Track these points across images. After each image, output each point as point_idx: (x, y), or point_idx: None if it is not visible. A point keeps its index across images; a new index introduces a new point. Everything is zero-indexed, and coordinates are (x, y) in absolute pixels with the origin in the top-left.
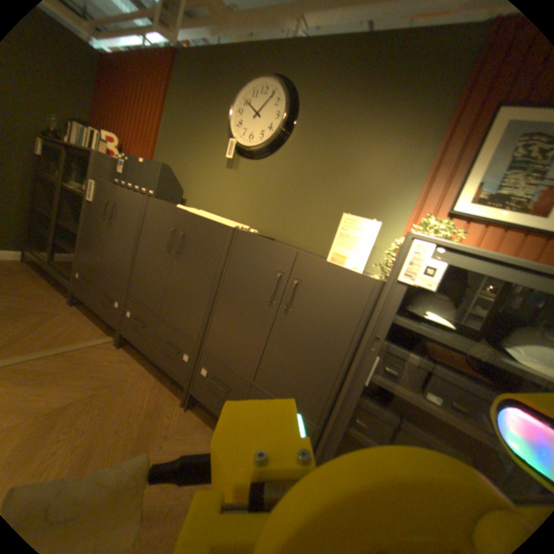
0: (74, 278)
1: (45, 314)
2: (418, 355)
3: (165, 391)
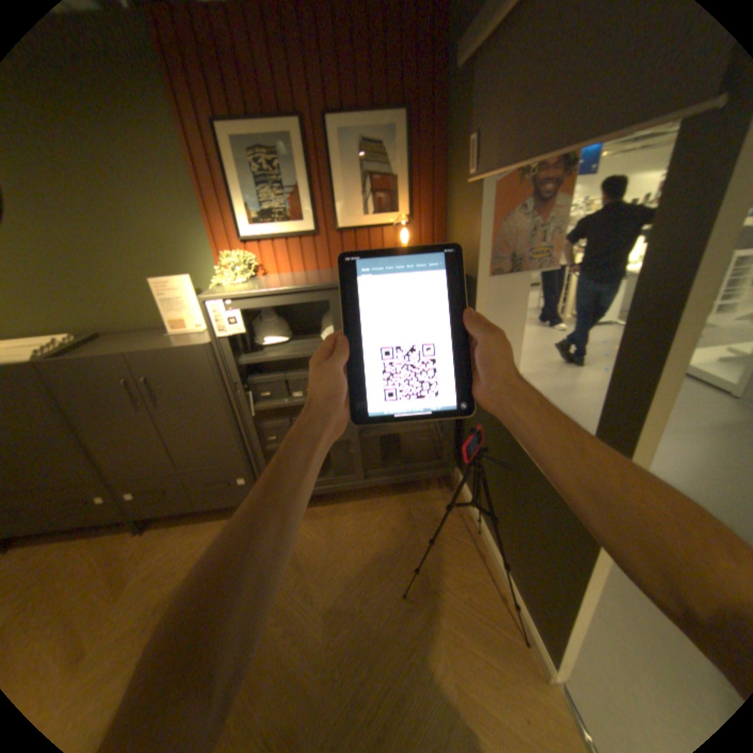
0: None
1: None
2: (273, 374)
3: (104, 541)
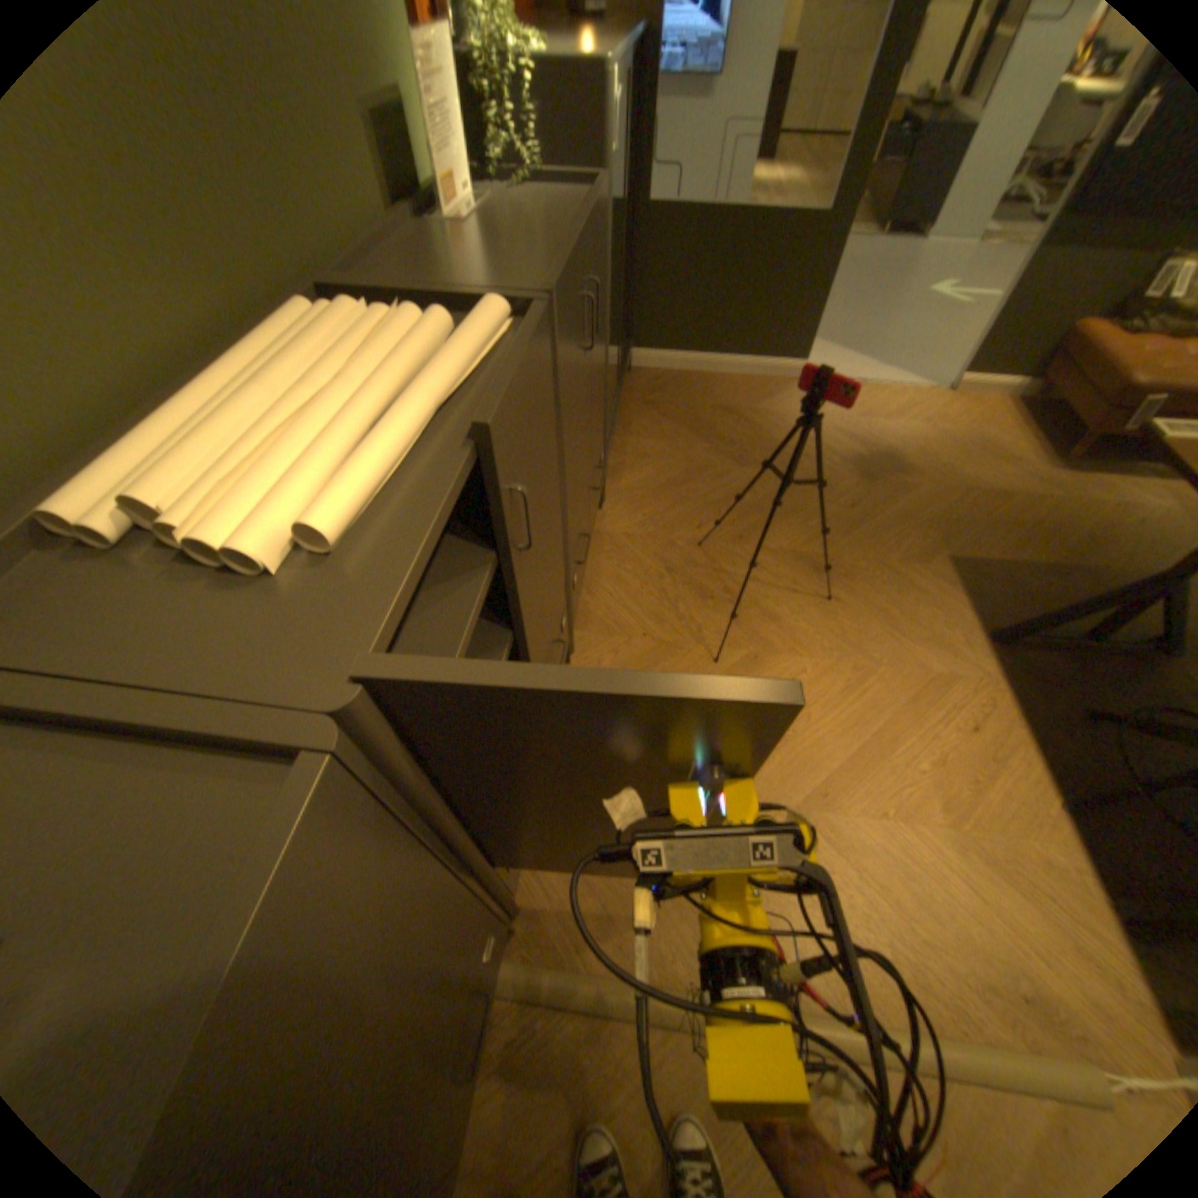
0: None
1: None
2: None
3: None
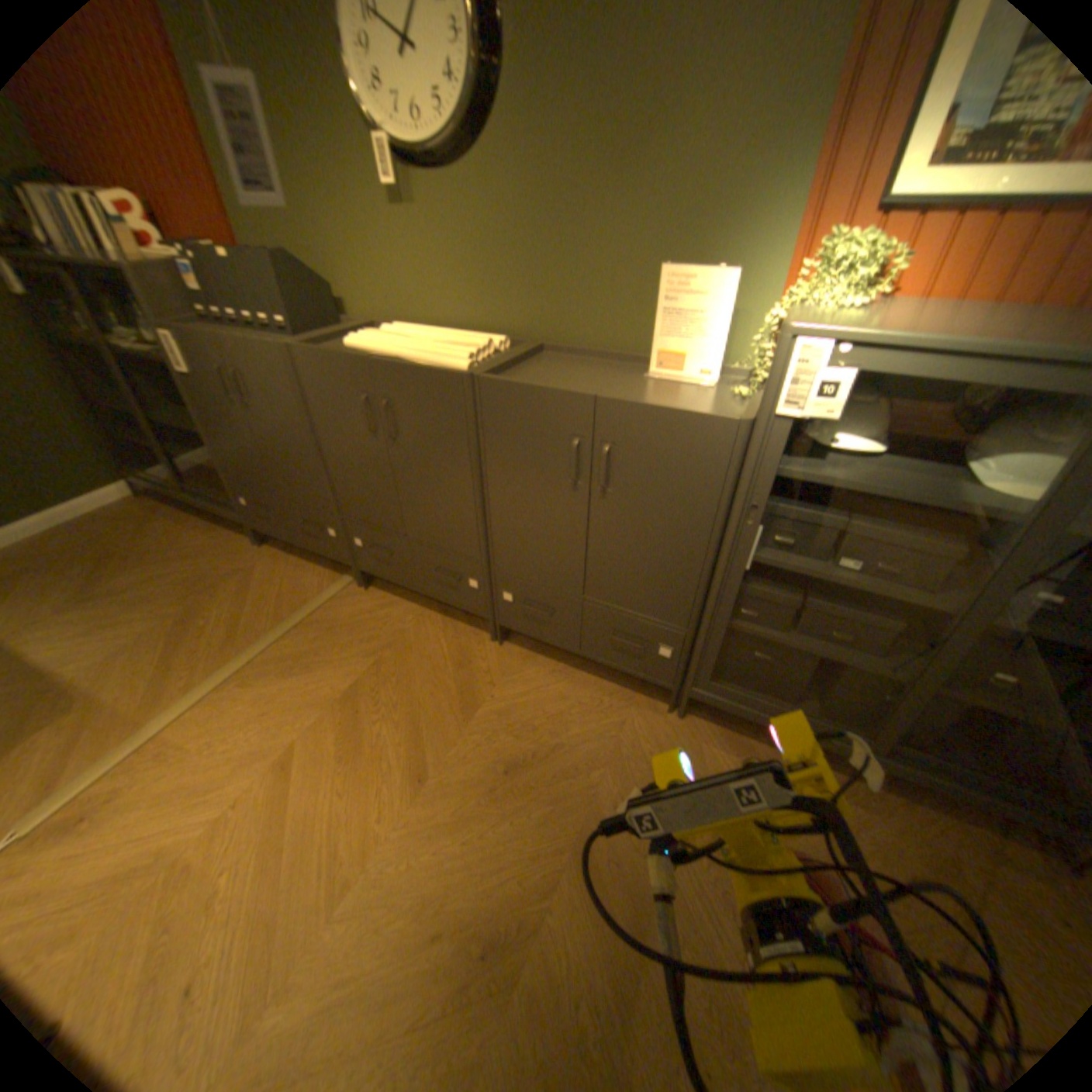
0: (240, 508)
1: (238, 574)
2: (823, 509)
3: (461, 629)
